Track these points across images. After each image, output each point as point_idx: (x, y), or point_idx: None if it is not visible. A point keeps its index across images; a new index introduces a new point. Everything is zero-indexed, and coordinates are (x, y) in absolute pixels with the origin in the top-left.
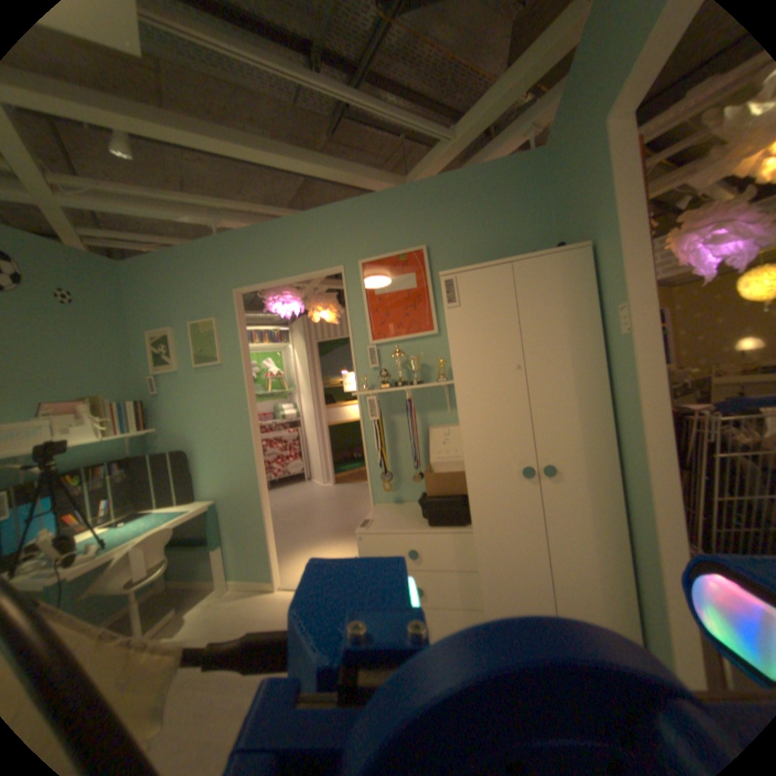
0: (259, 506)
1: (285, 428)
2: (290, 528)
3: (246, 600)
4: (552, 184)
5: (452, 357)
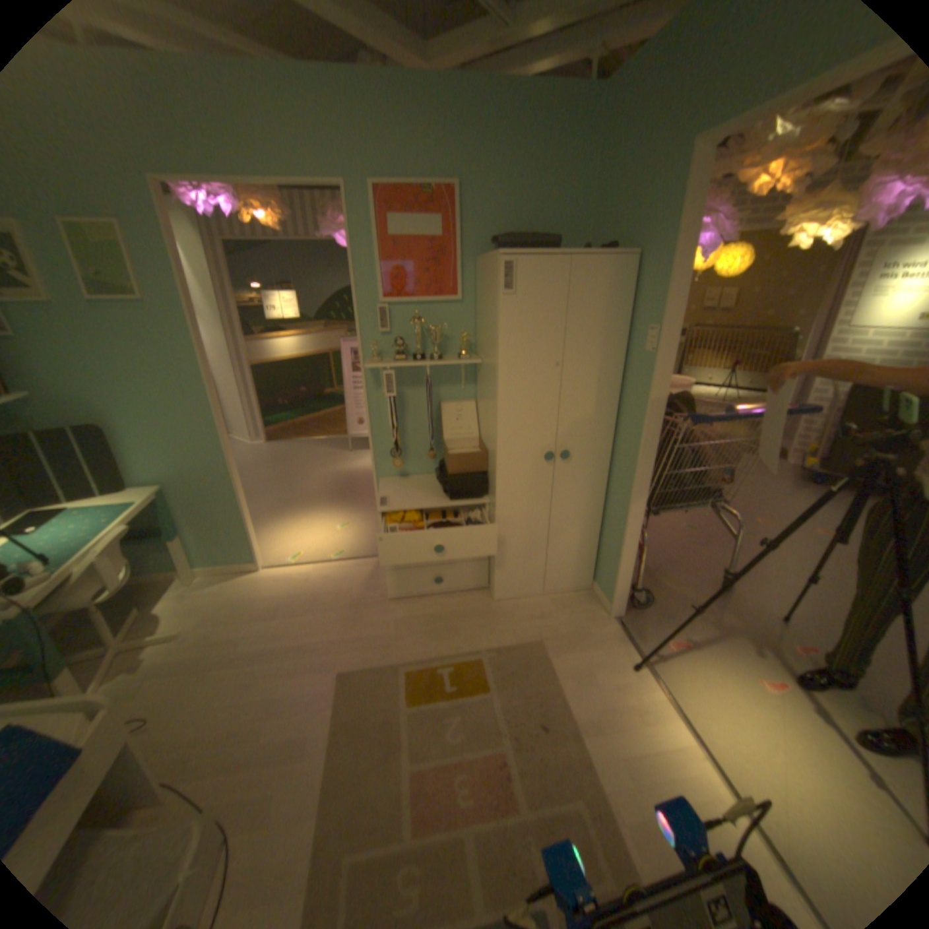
0: (230, 487)
1: None
2: None
3: (226, 583)
4: (604, 143)
5: (500, 347)
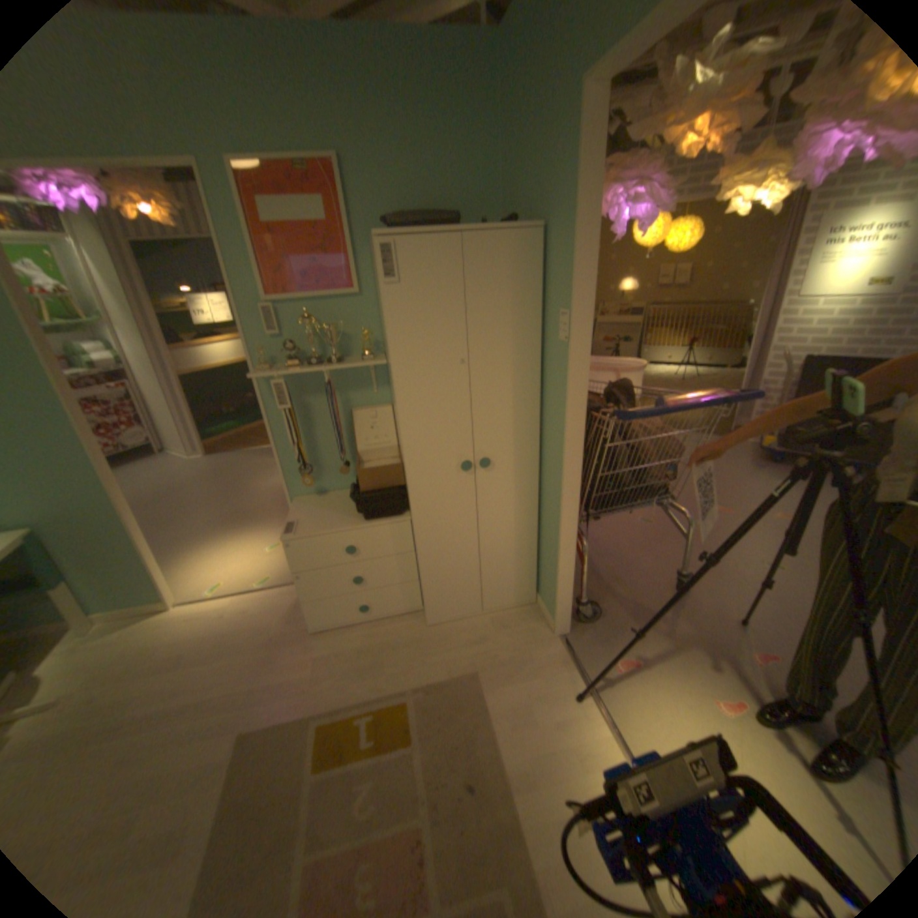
0: (116, 521)
1: (94, 380)
2: (156, 524)
3: (127, 628)
4: (503, 101)
5: (391, 346)
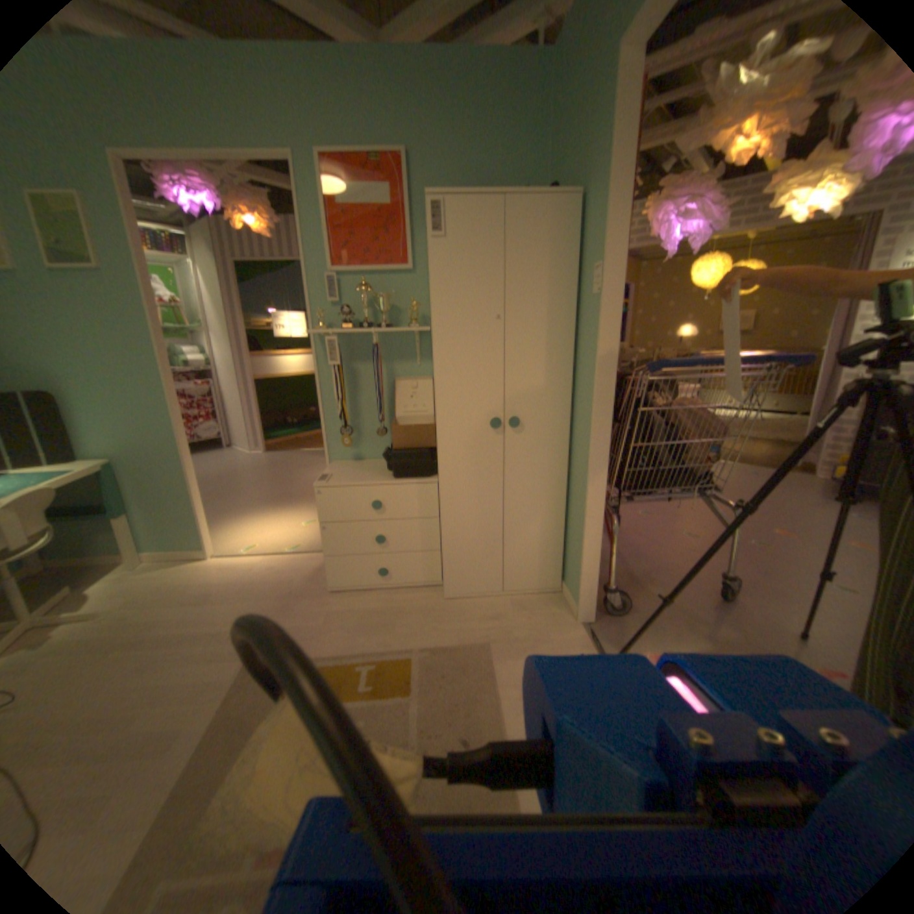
0: (178, 465)
1: (187, 379)
2: (212, 498)
3: (169, 569)
4: (554, 104)
5: (431, 297)
